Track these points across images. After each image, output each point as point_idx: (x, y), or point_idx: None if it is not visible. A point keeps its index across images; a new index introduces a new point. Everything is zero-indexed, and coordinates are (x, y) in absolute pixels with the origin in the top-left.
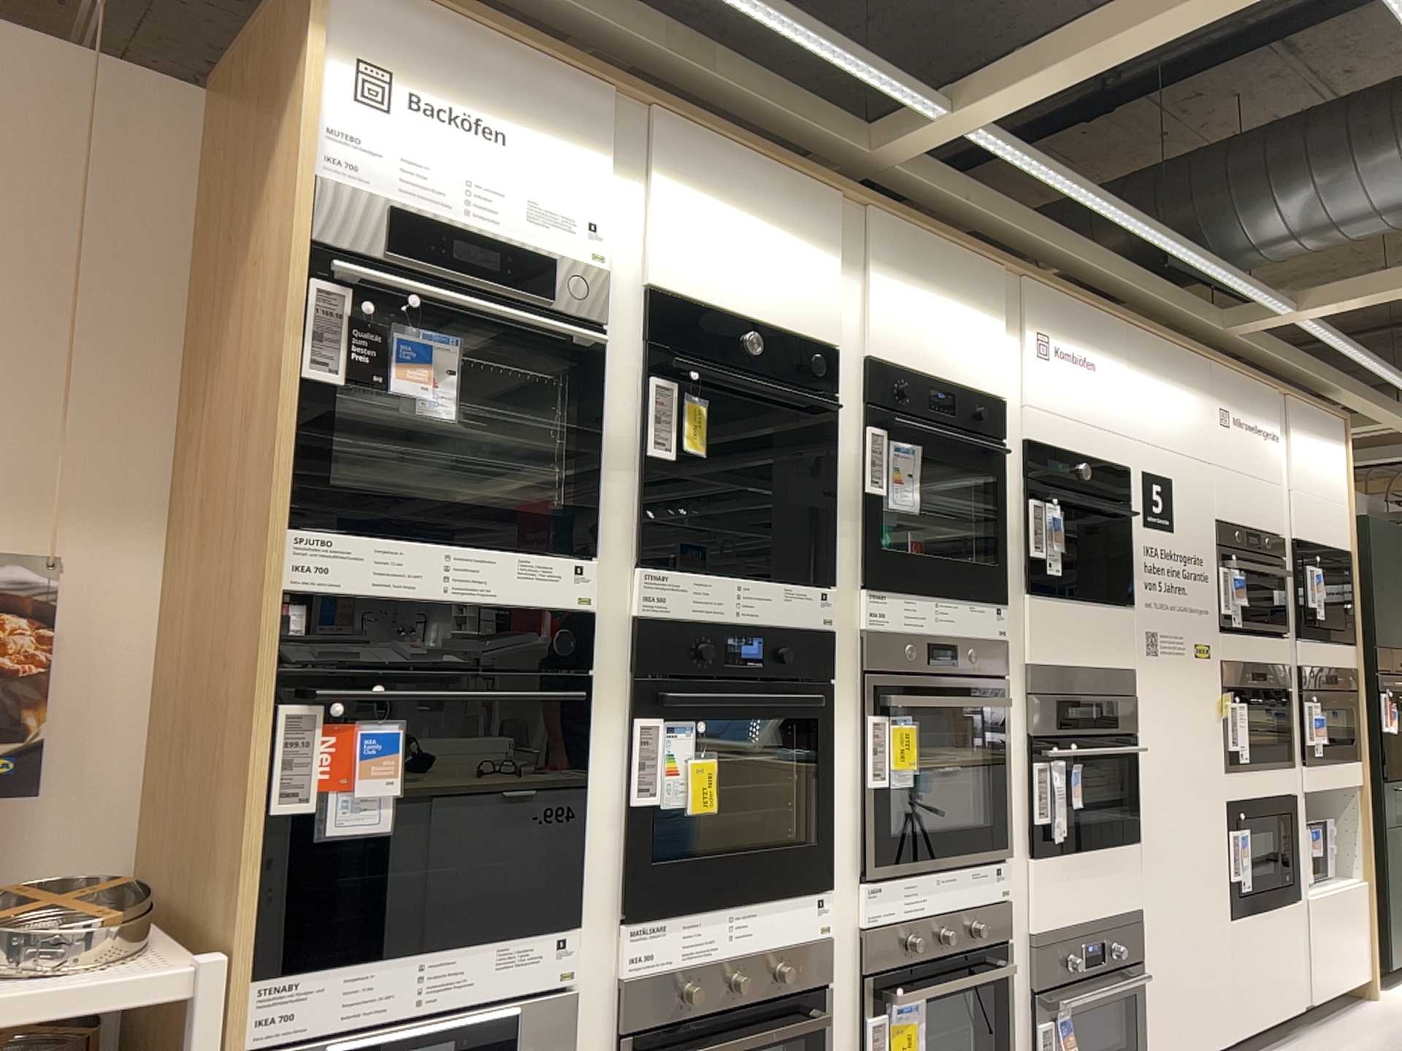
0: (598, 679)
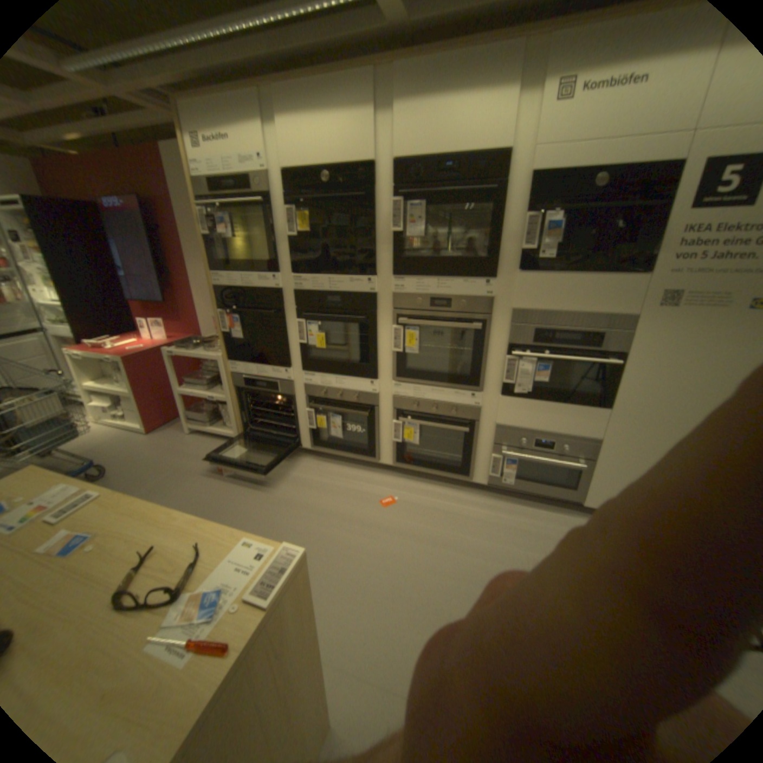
0: (286, 311)
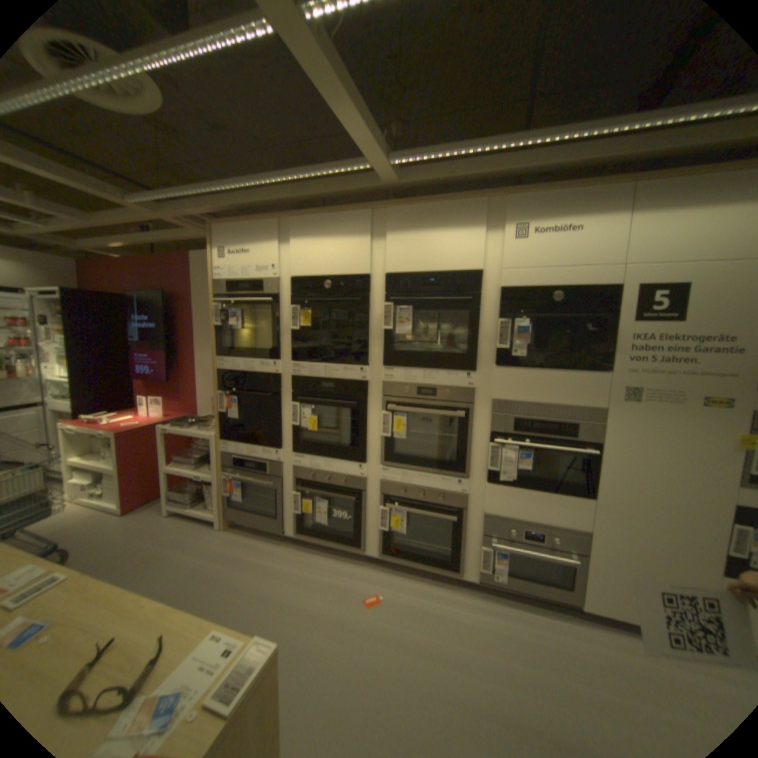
0: (282, 394)
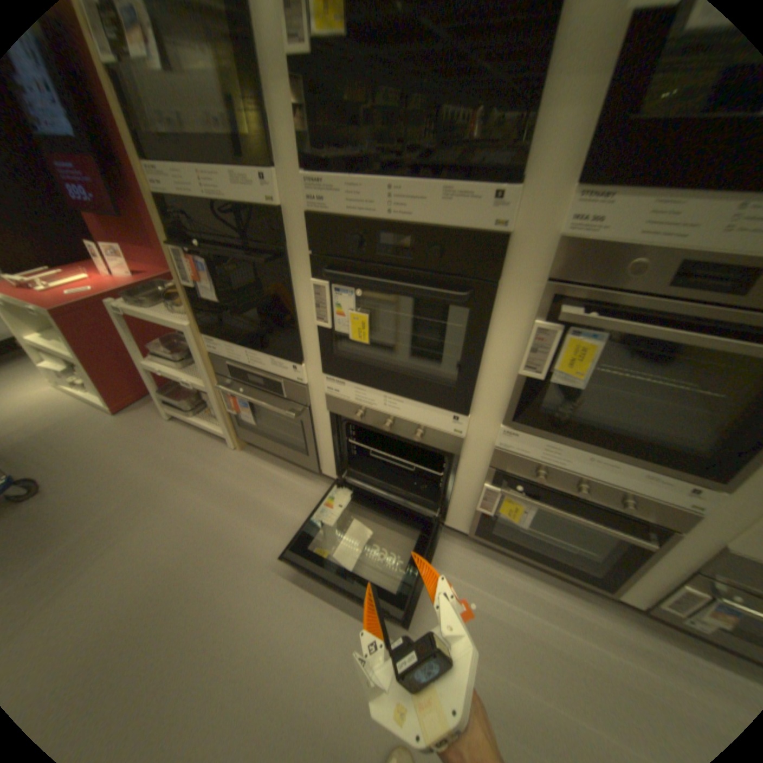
0: (291, 252)
